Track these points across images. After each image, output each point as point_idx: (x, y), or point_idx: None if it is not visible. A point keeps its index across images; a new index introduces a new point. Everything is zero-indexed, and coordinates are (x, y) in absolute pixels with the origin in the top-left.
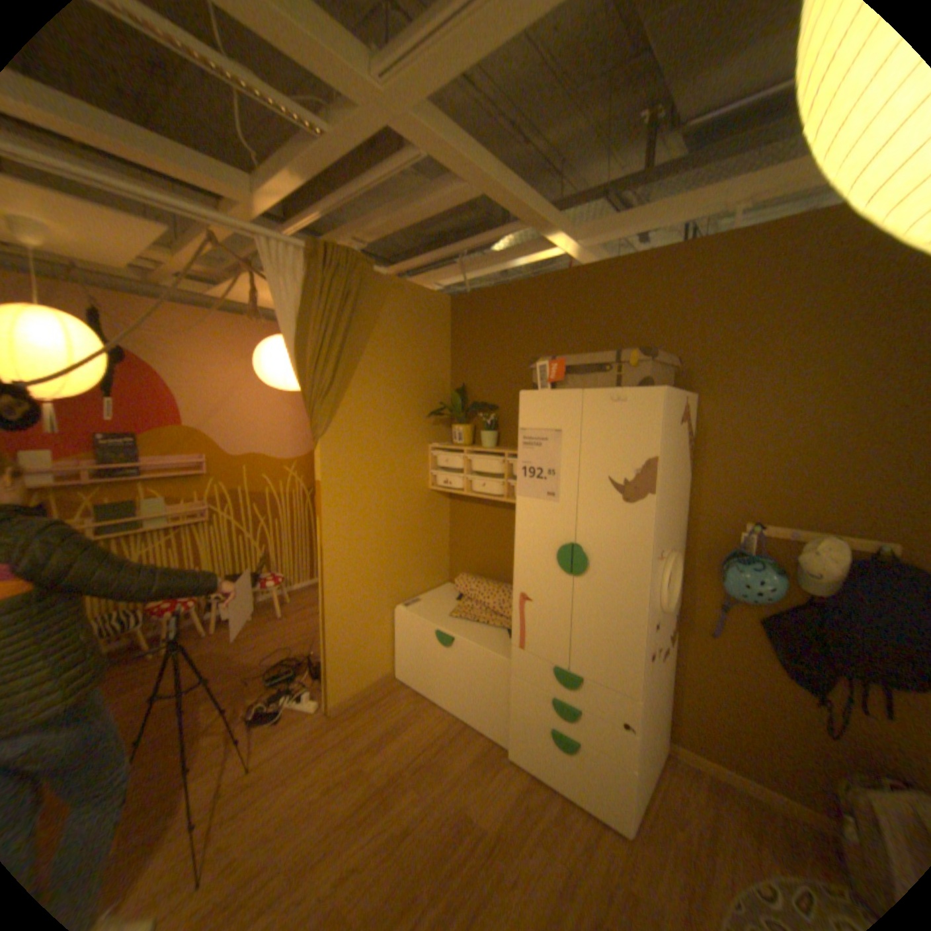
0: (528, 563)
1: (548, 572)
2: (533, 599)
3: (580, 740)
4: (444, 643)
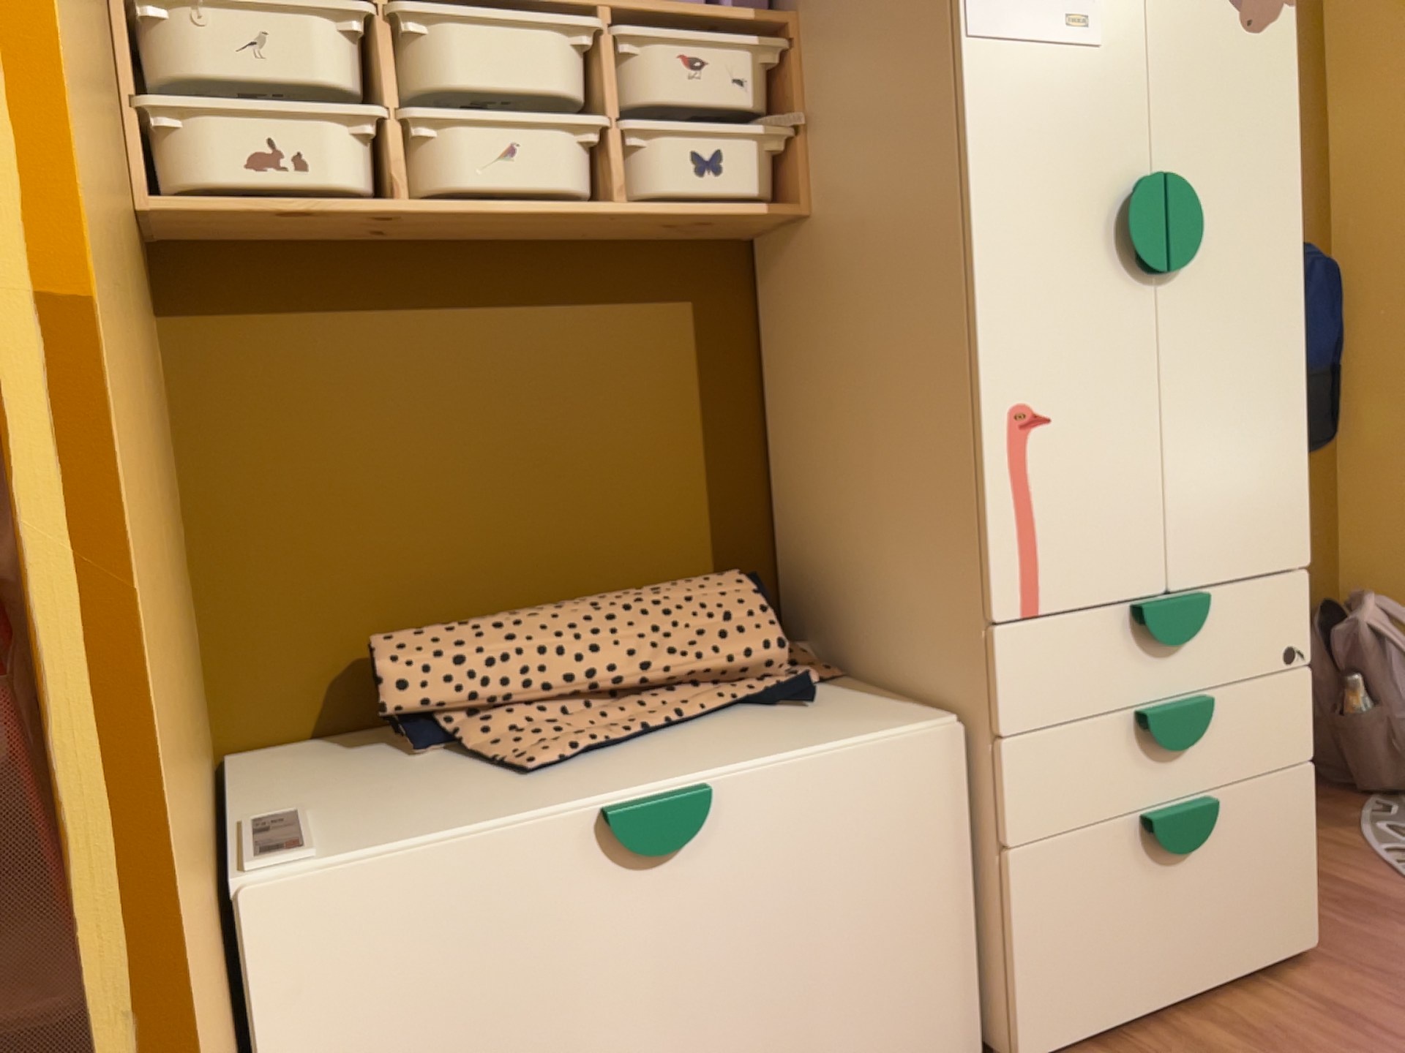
0: (1029, 286)
1: (1093, 292)
2: (1056, 411)
3: (1210, 782)
4: (674, 838)
